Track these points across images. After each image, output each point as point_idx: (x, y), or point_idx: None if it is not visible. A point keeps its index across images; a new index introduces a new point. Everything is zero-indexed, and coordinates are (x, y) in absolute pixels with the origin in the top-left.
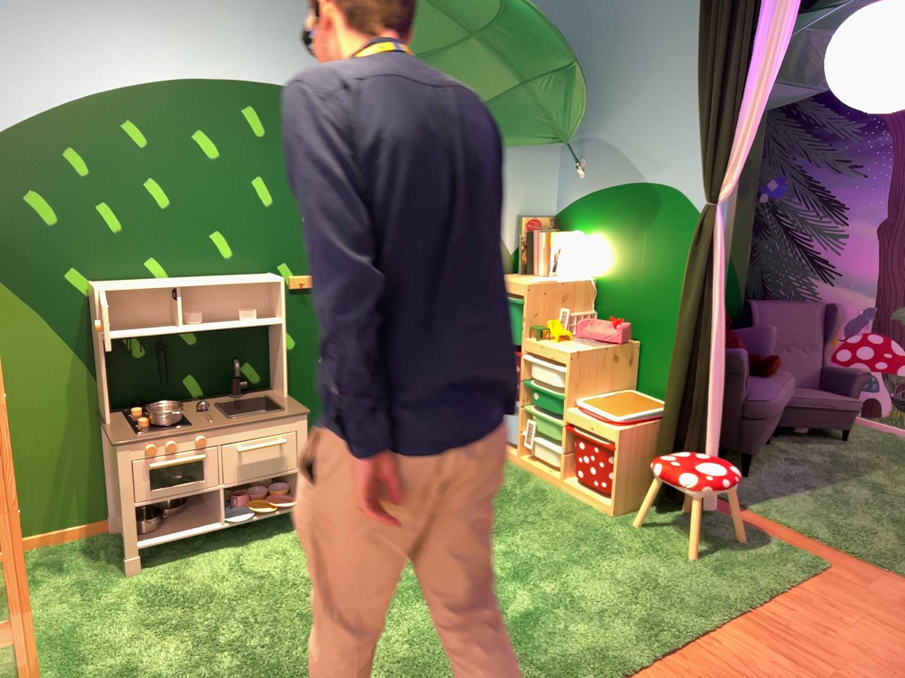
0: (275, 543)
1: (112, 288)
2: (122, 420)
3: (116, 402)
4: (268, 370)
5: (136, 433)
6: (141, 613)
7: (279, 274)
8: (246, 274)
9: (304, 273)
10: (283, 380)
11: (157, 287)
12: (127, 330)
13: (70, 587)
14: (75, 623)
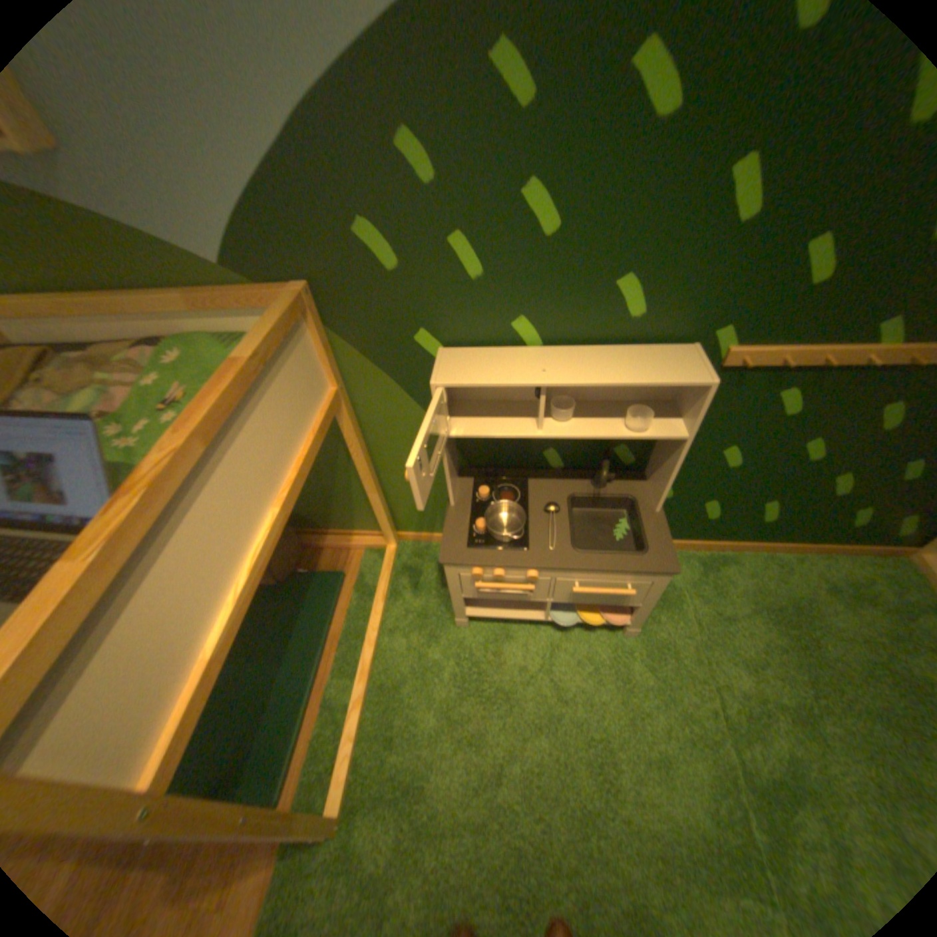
0: (595, 644)
1: (454, 382)
2: (467, 500)
3: (472, 463)
4: (649, 455)
5: (471, 538)
6: (451, 694)
7: (716, 343)
8: (659, 344)
9: (762, 343)
10: (662, 496)
11: (514, 384)
12: (472, 432)
13: (415, 617)
14: (403, 677)
